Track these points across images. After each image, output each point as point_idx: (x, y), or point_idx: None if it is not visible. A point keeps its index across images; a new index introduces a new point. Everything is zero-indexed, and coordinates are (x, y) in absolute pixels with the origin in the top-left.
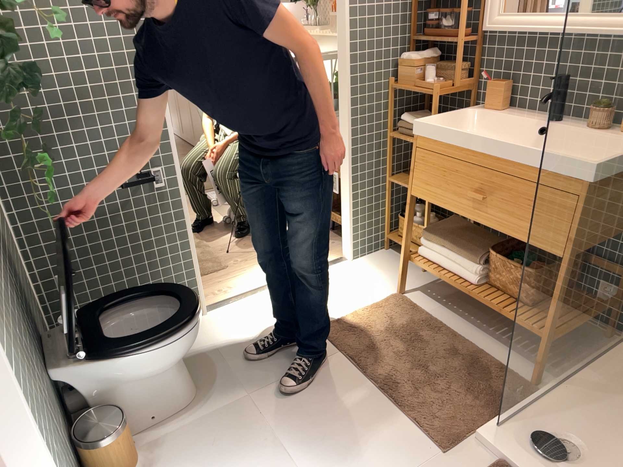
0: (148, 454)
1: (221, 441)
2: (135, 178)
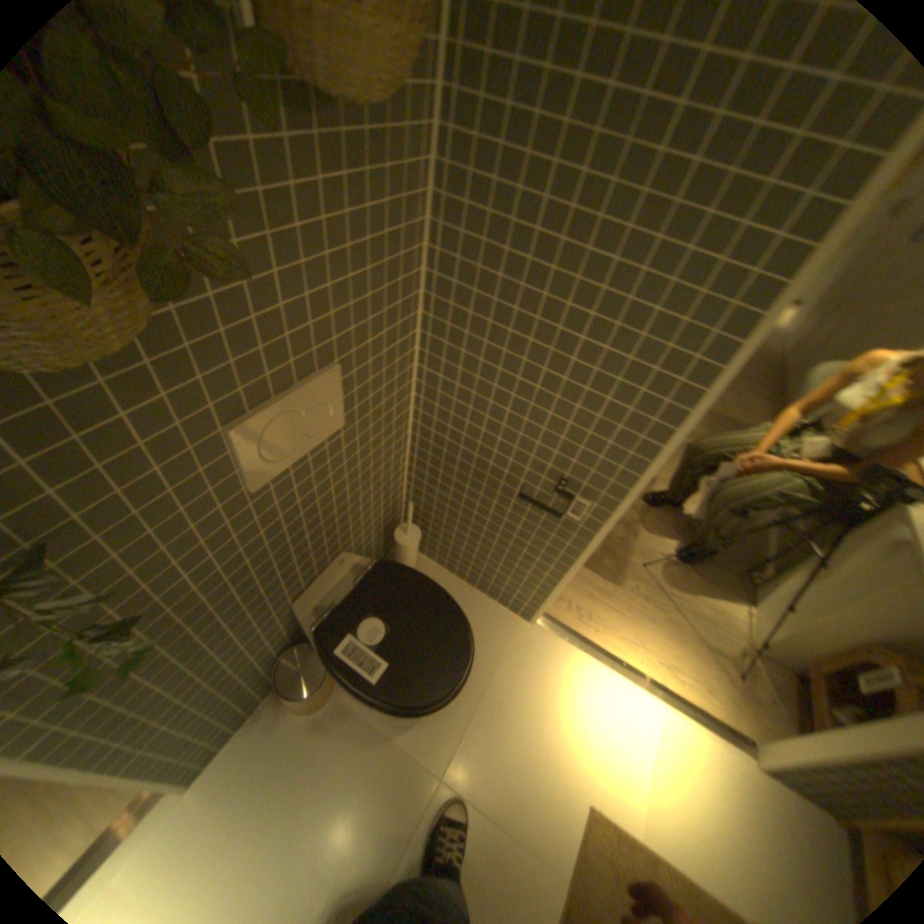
0: (330, 718)
1: (367, 798)
2: (553, 488)
